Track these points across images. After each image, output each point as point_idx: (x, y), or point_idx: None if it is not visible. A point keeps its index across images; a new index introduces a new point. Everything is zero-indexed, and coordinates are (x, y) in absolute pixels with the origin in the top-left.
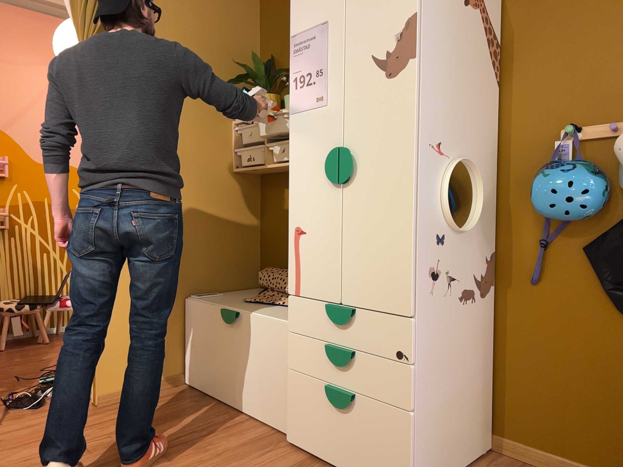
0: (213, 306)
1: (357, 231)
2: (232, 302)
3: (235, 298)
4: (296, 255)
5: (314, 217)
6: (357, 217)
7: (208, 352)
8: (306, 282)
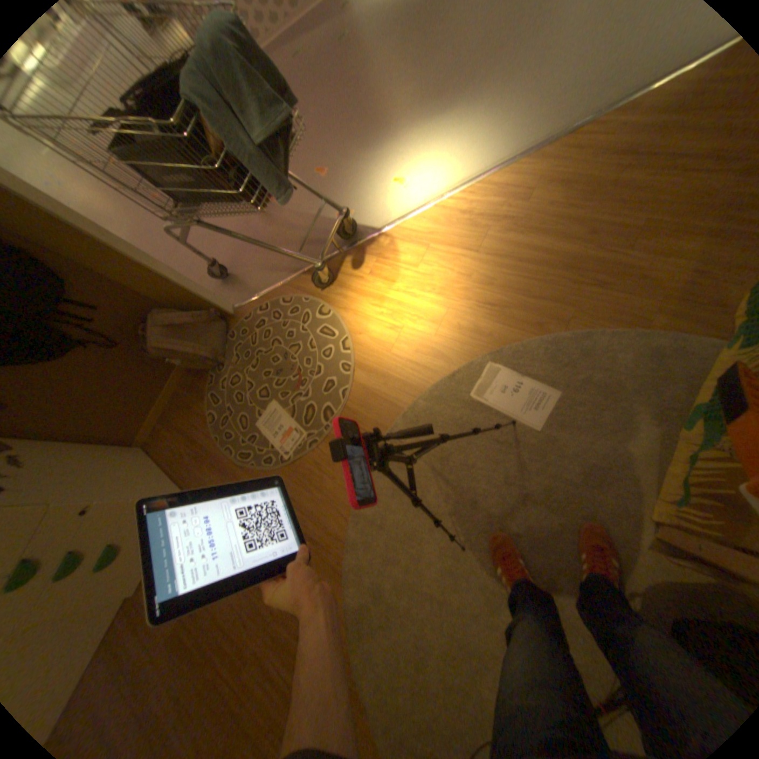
0: None
1: None
2: None
3: None
4: None
5: None
6: None
7: None
8: None
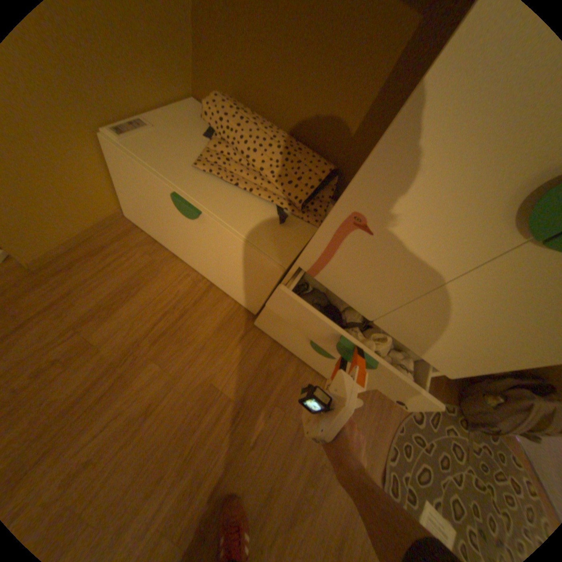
0: (156, 177)
1: (474, 302)
2: (180, 167)
3: (175, 142)
4: (333, 242)
5: (411, 230)
6: (498, 293)
7: (155, 215)
8: (334, 276)
